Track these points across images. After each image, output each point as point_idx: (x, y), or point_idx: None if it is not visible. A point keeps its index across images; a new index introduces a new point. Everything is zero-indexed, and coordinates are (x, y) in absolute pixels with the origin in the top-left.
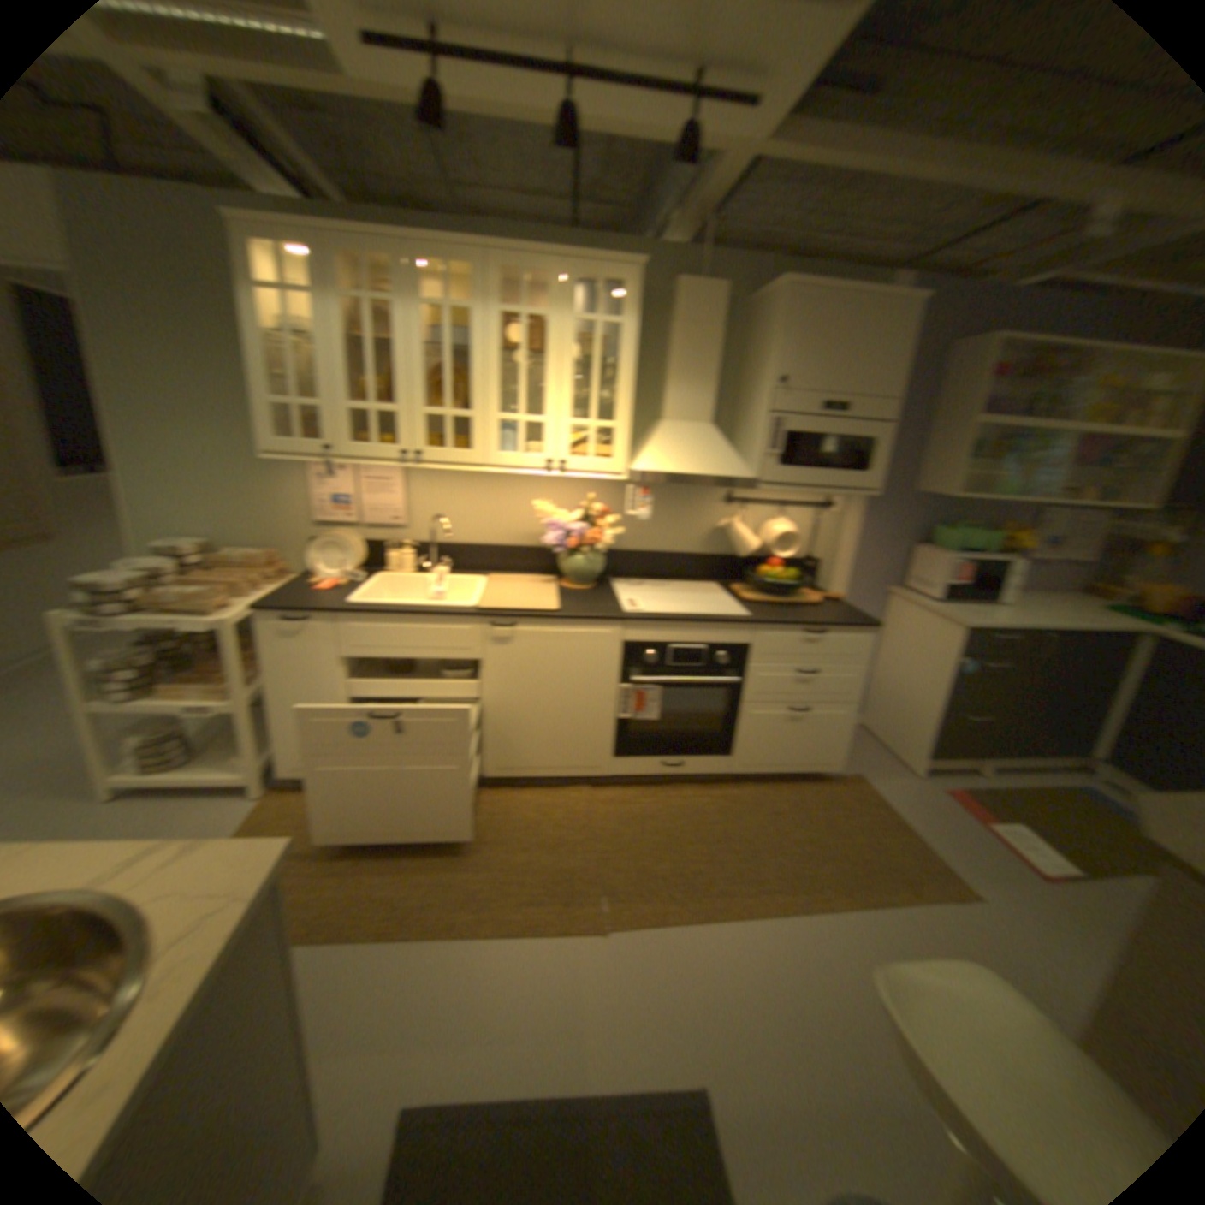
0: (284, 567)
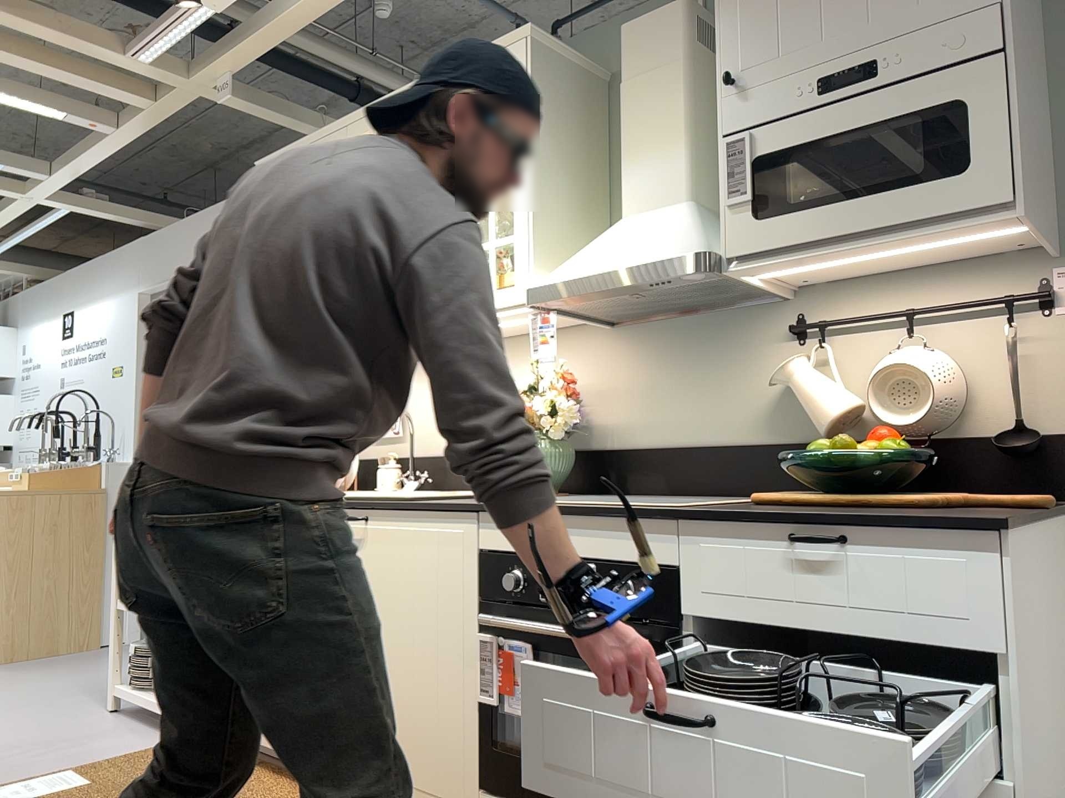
0: None
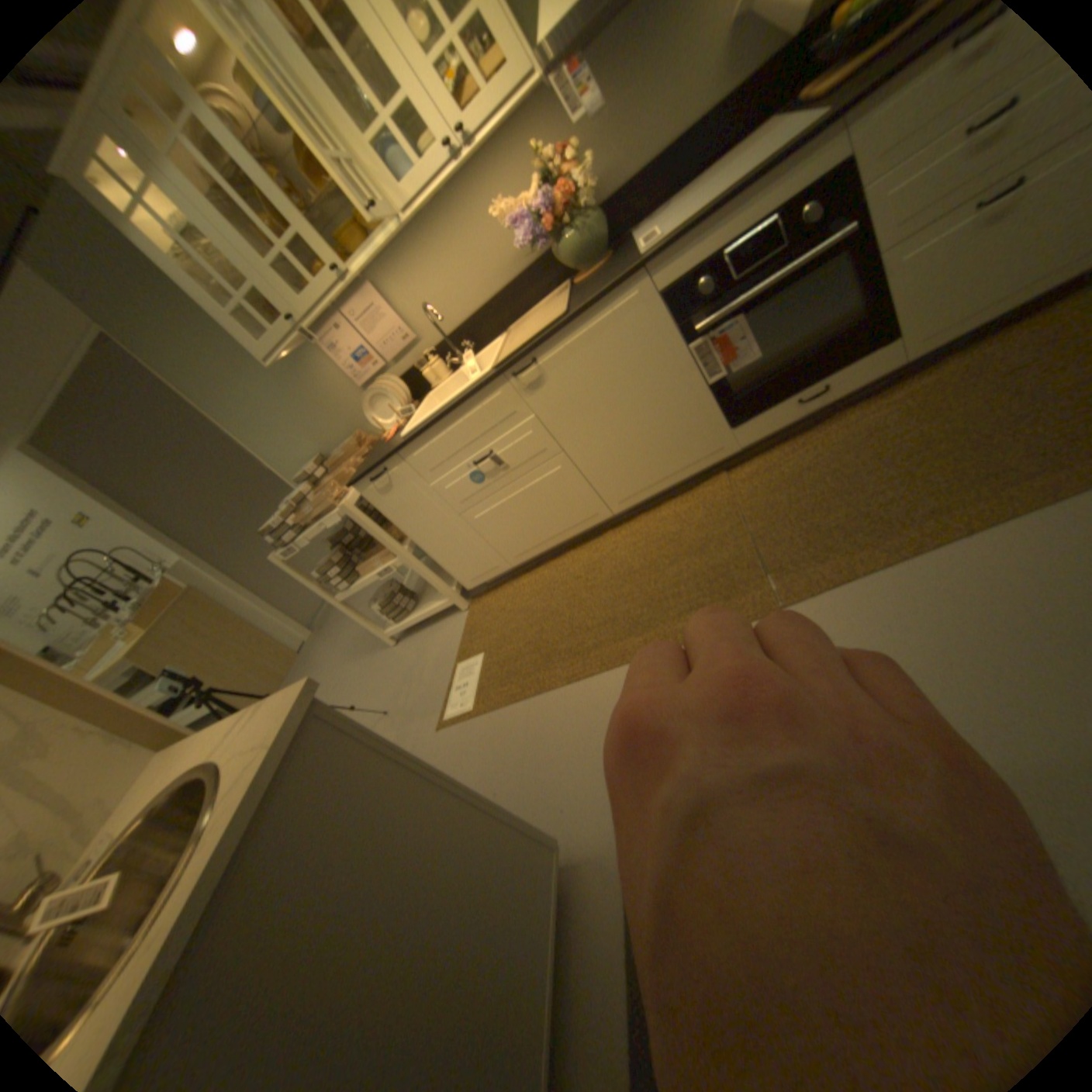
0: (378, 434)
